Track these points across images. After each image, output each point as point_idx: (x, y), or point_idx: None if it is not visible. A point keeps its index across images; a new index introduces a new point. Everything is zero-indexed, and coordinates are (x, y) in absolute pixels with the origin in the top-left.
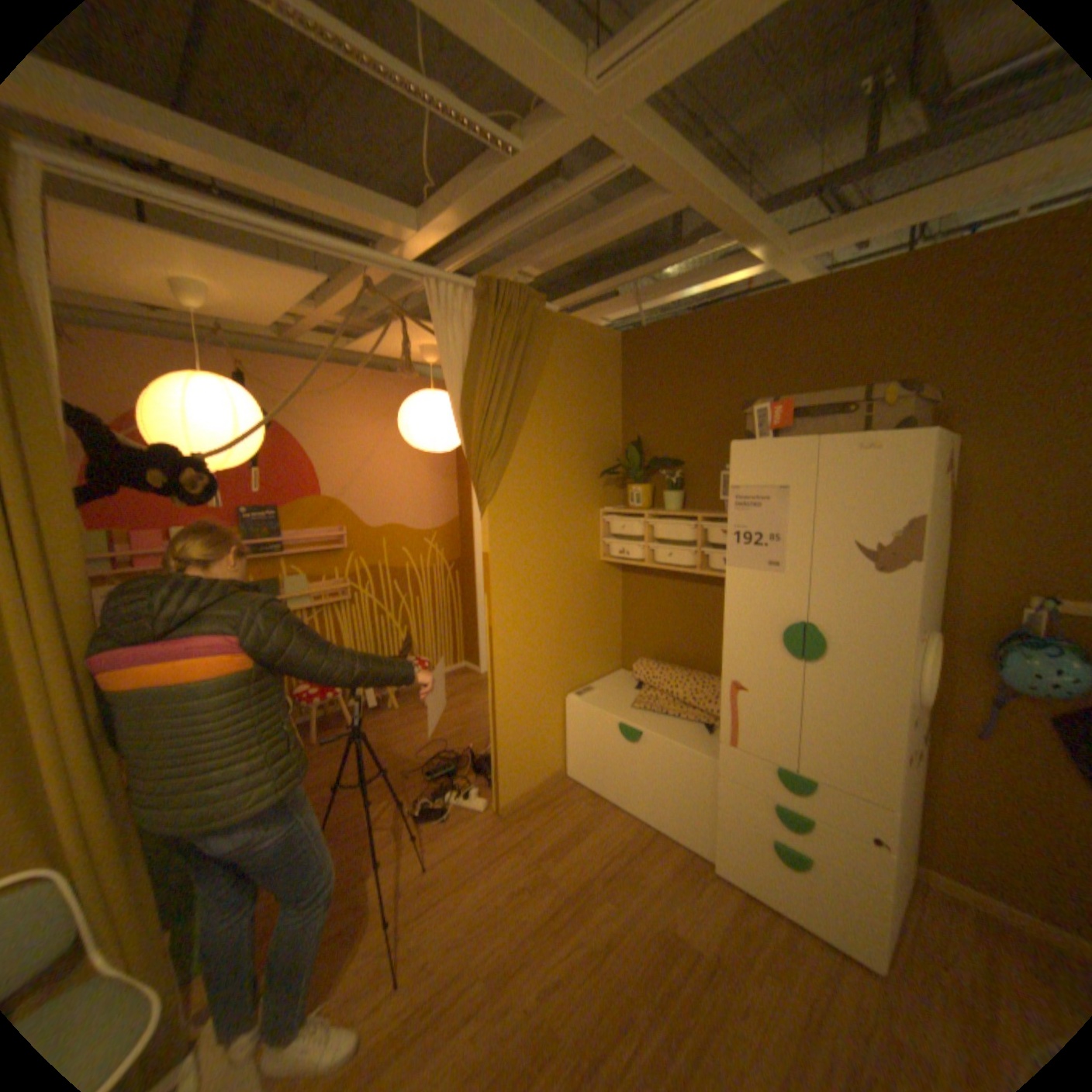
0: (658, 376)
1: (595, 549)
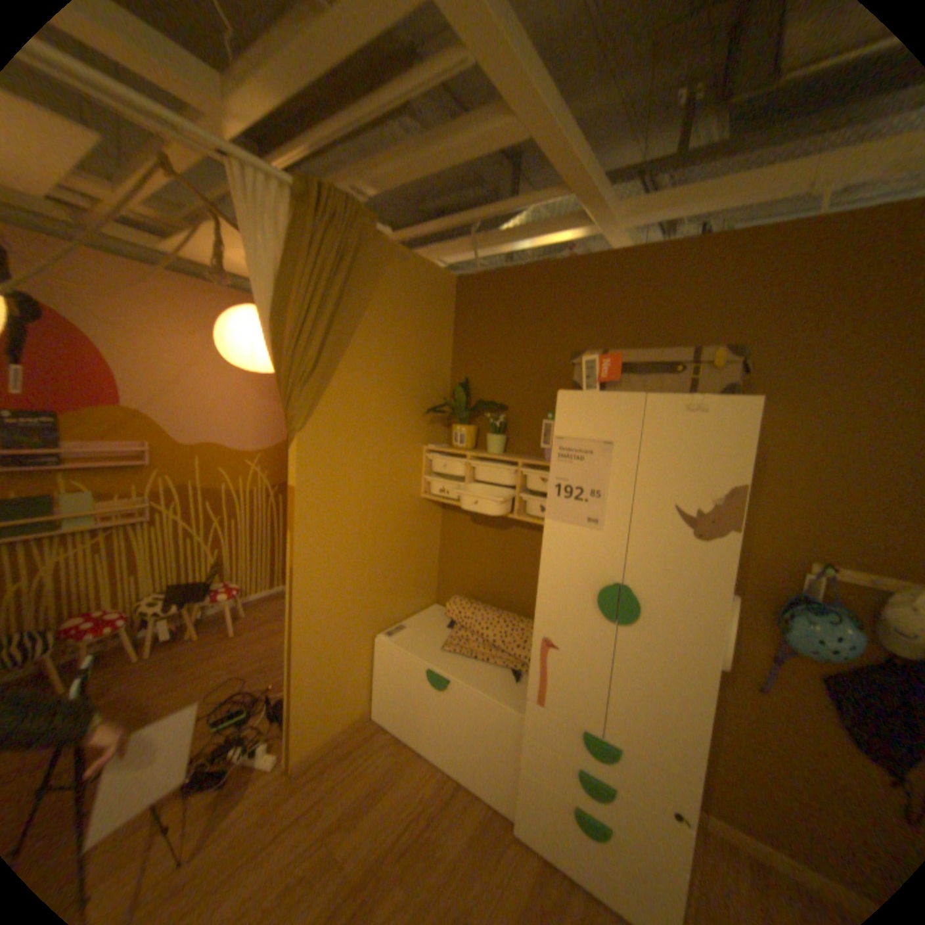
0: (489, 322)
1: (416, 486)
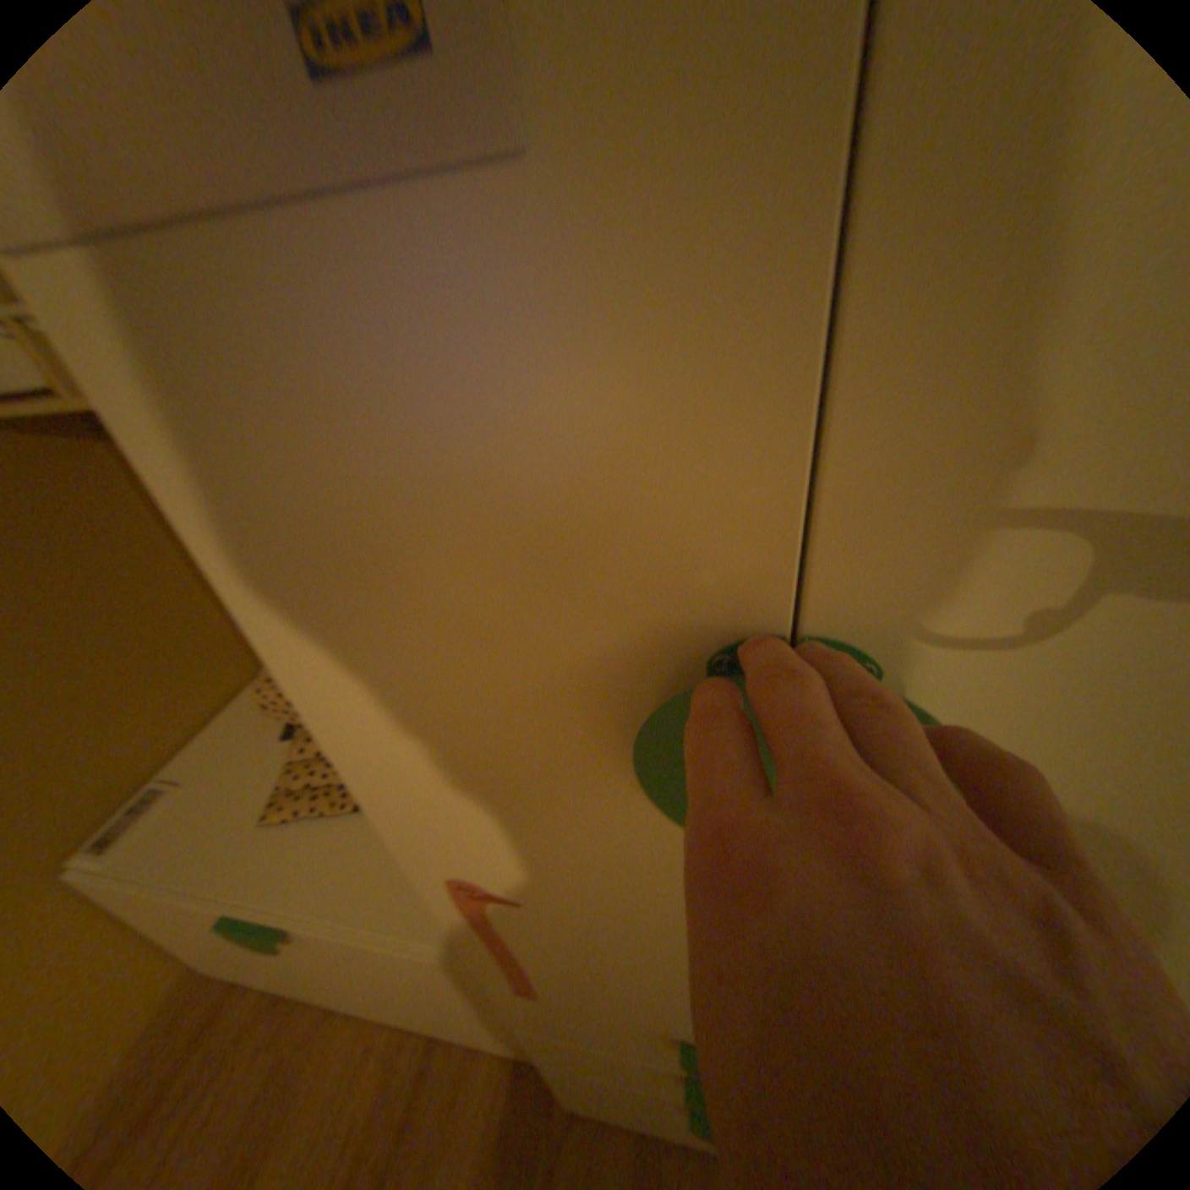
0: None
1: None
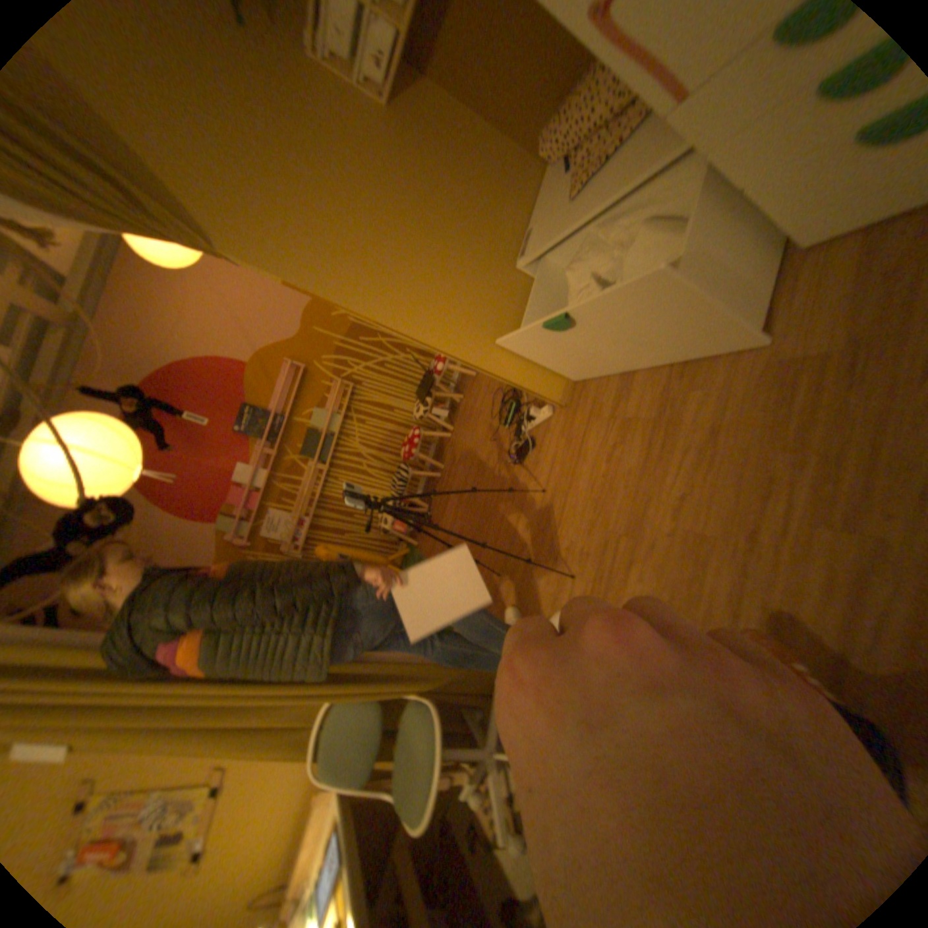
0: None
1: (364, 103)
